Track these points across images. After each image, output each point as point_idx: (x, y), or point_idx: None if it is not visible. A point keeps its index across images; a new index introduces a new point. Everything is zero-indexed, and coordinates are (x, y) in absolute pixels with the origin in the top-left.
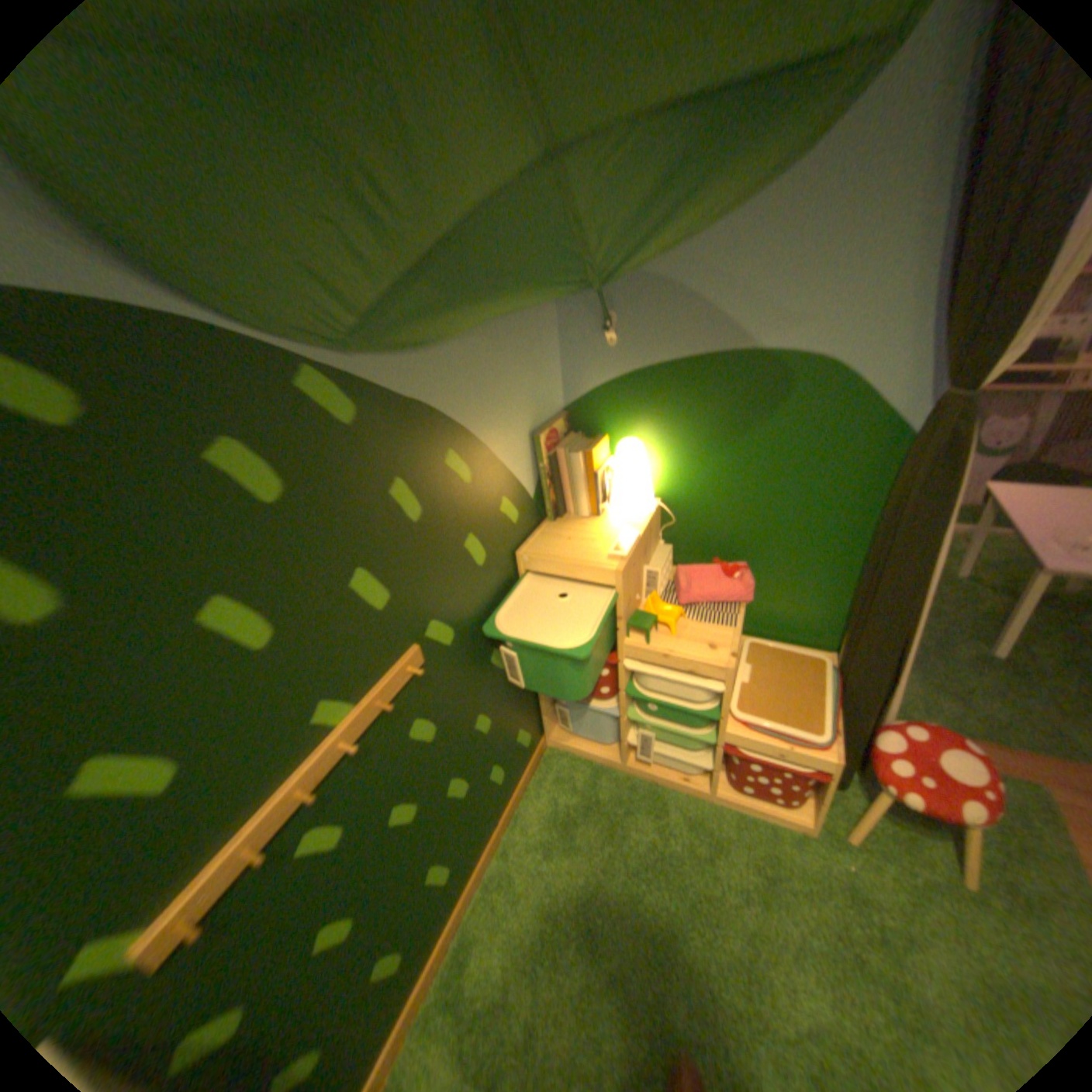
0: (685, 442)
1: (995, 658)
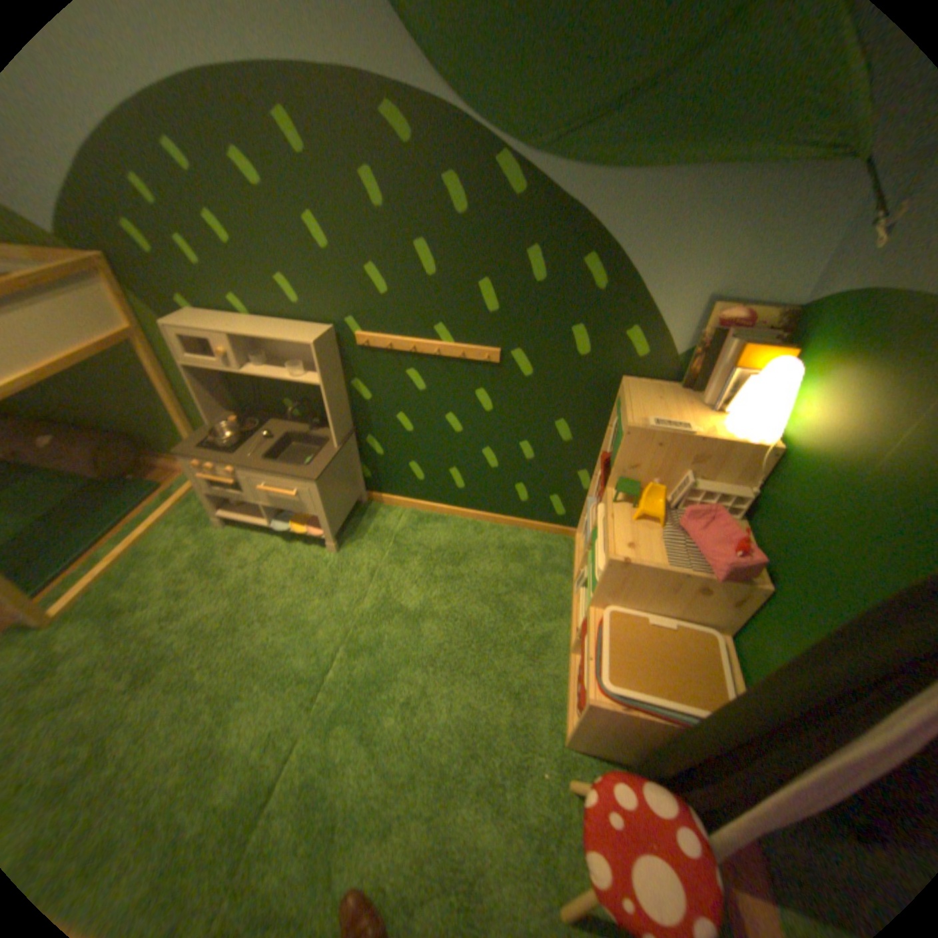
0: (847, 401)
1: None
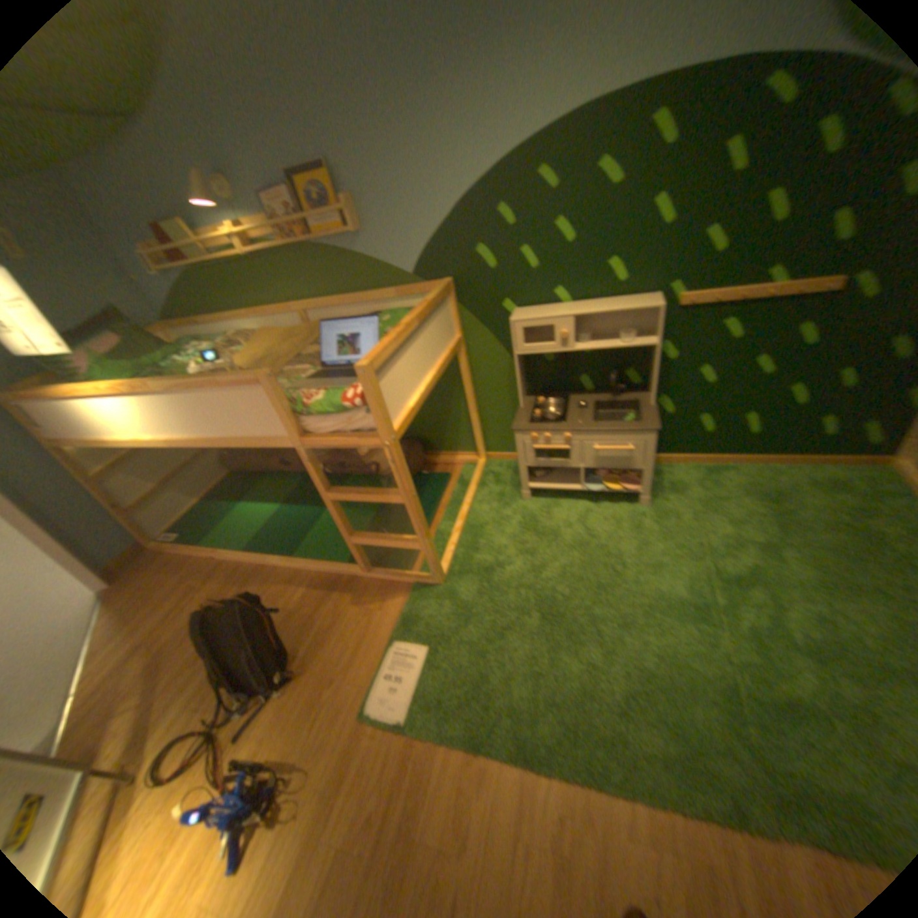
0: None
1: None
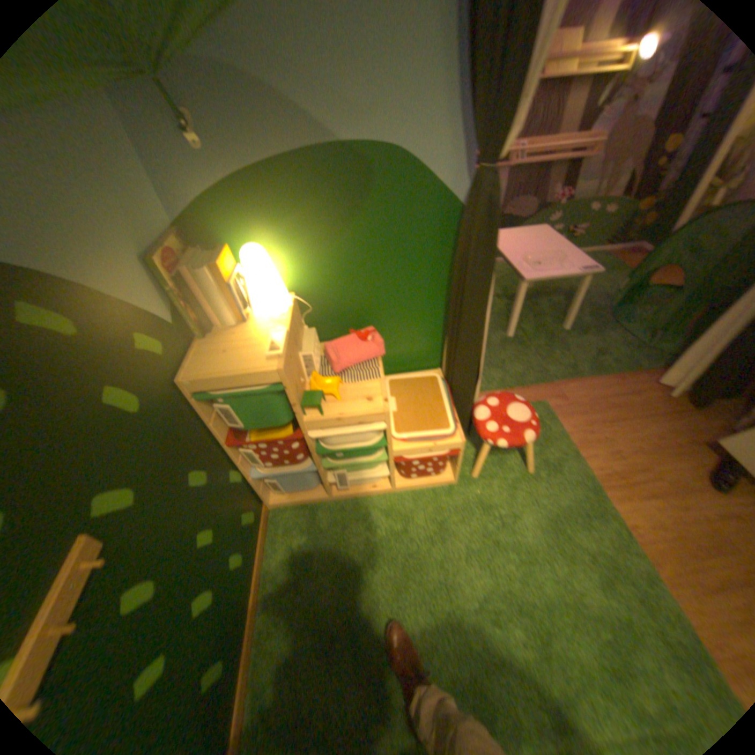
0: (300, 238)
1: (508, 338)
